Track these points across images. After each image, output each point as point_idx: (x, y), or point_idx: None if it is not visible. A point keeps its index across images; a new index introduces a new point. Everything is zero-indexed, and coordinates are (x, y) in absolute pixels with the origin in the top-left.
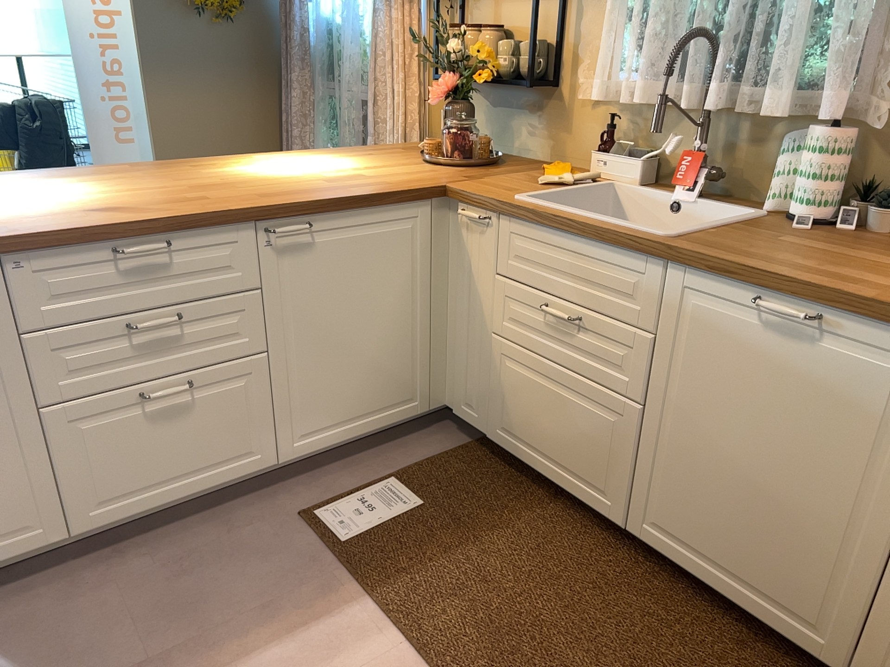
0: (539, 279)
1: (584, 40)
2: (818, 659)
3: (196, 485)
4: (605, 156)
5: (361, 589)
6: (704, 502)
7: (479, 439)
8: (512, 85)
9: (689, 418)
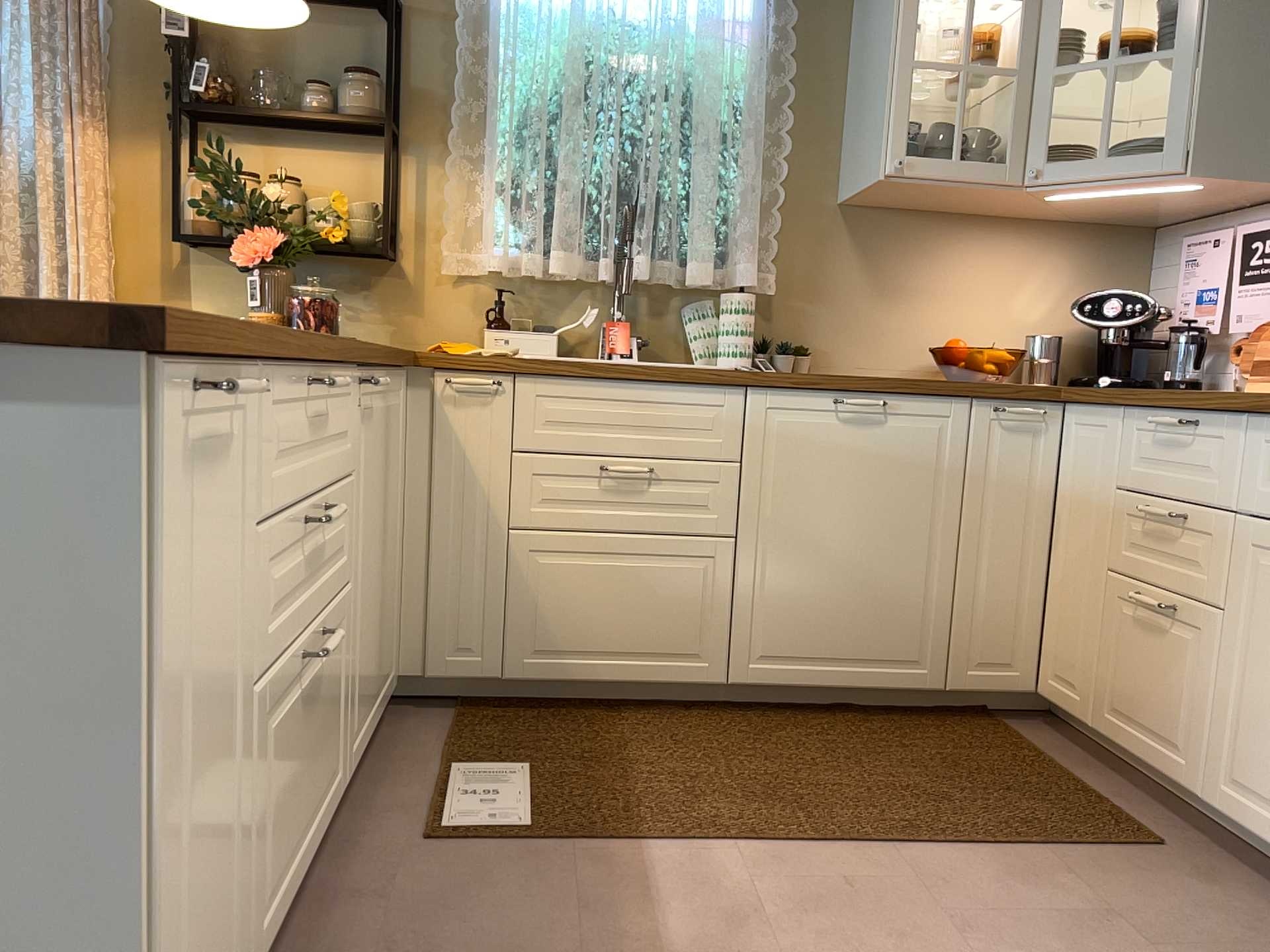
0: (584, 442)
1: (450, 207)
2: (925, 689)
3: (307, 845)
4: (509, 331)
5: (623, 844)
6: (812, 604)
7: (461, 704)
8: (314, 257)
9: (788, 528)
